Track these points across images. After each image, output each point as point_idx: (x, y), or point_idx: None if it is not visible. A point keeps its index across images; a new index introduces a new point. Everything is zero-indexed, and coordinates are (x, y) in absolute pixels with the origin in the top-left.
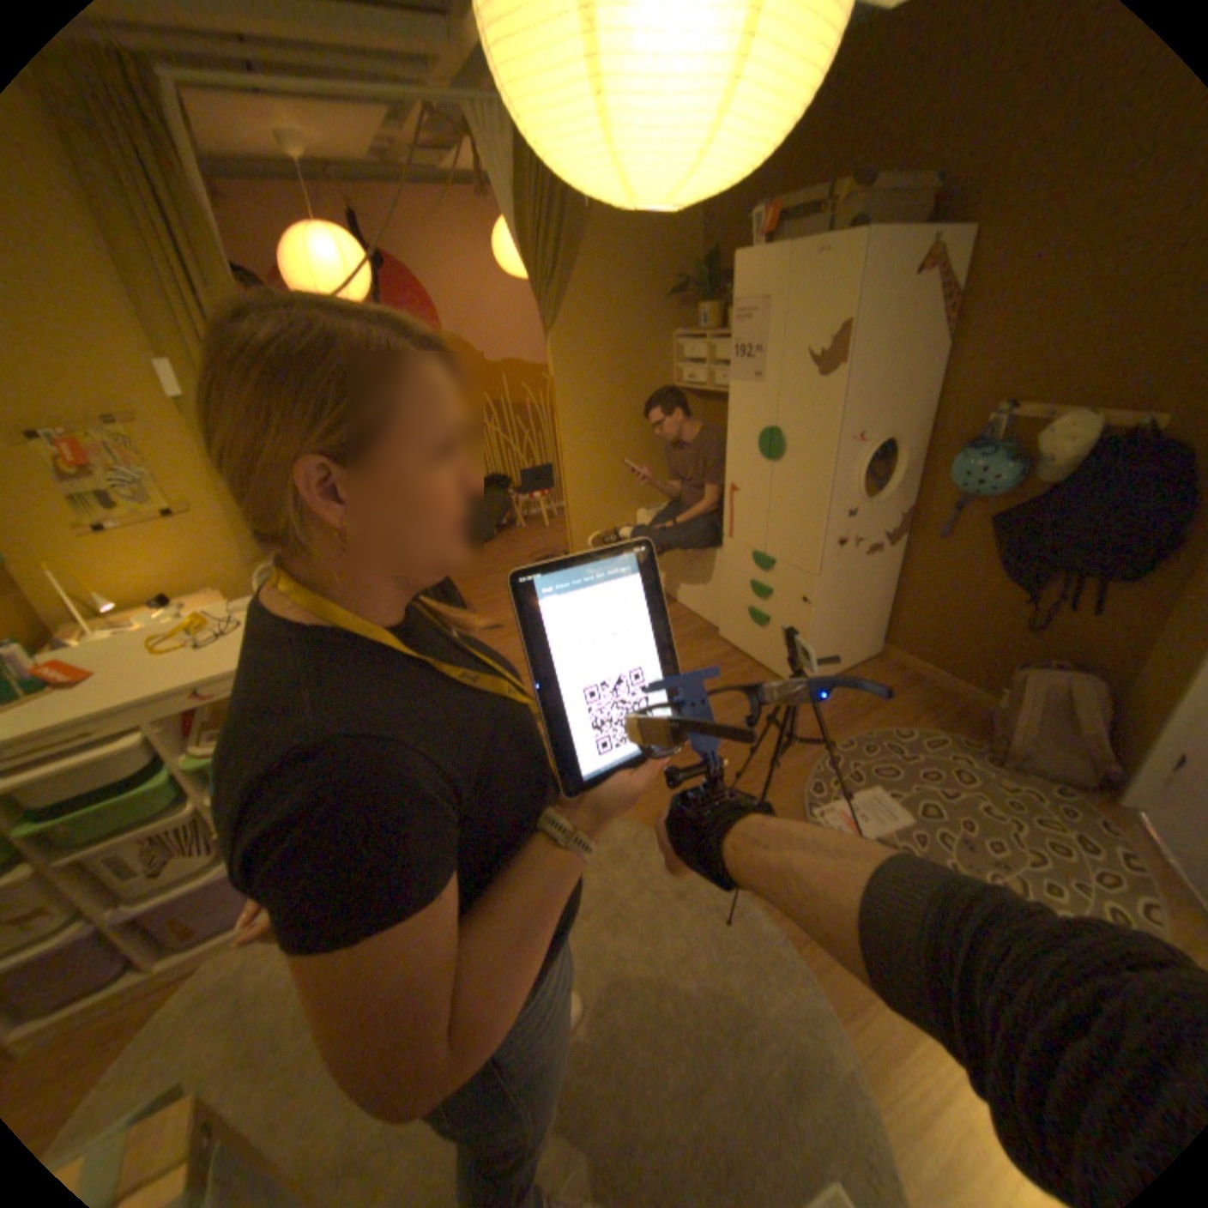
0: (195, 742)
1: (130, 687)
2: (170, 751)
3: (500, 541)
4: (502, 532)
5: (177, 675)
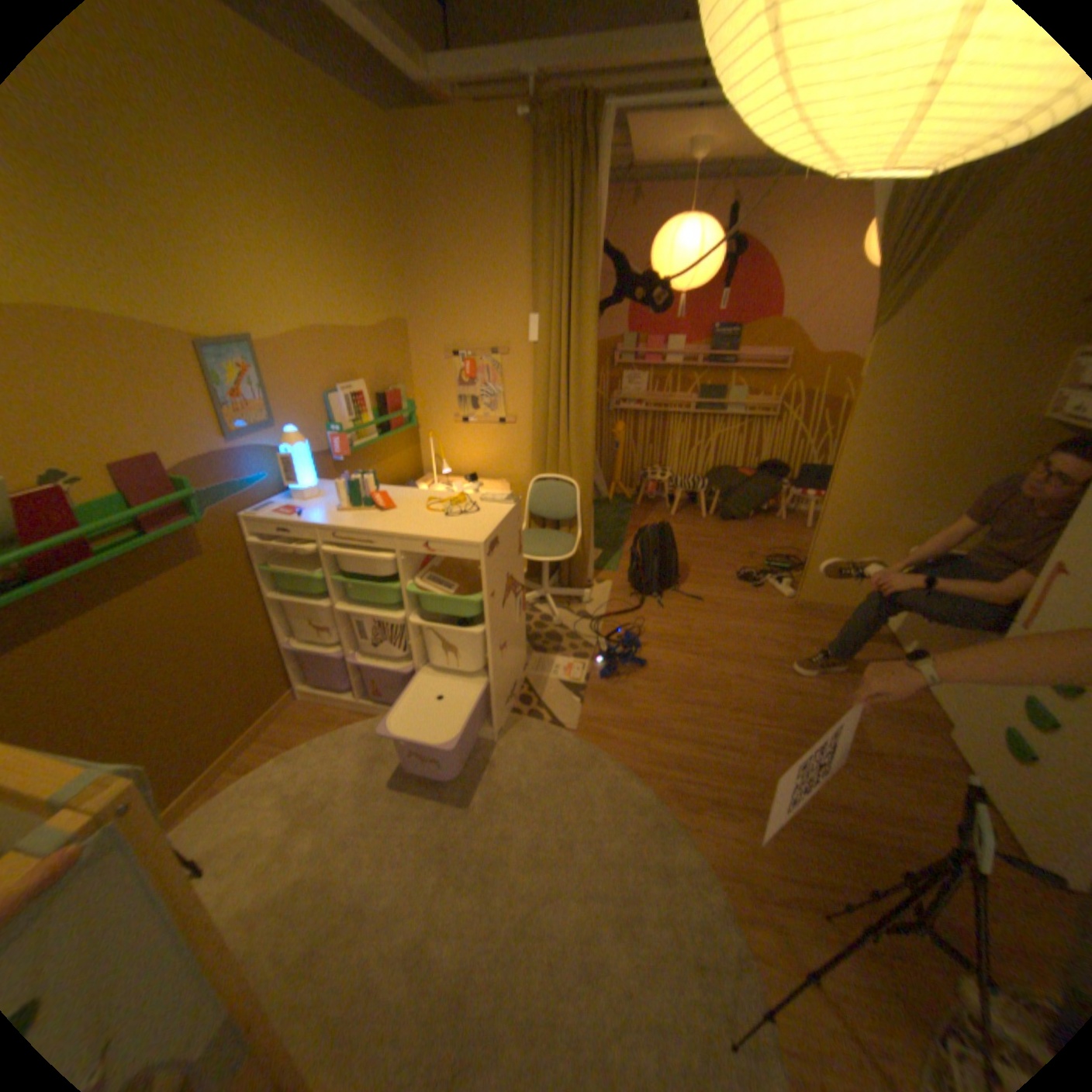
0: (423, 576)
1: (403, 524)
2: (407, 574)
3: (753, 523)
4: (759, 516)
5: (426, 528)
